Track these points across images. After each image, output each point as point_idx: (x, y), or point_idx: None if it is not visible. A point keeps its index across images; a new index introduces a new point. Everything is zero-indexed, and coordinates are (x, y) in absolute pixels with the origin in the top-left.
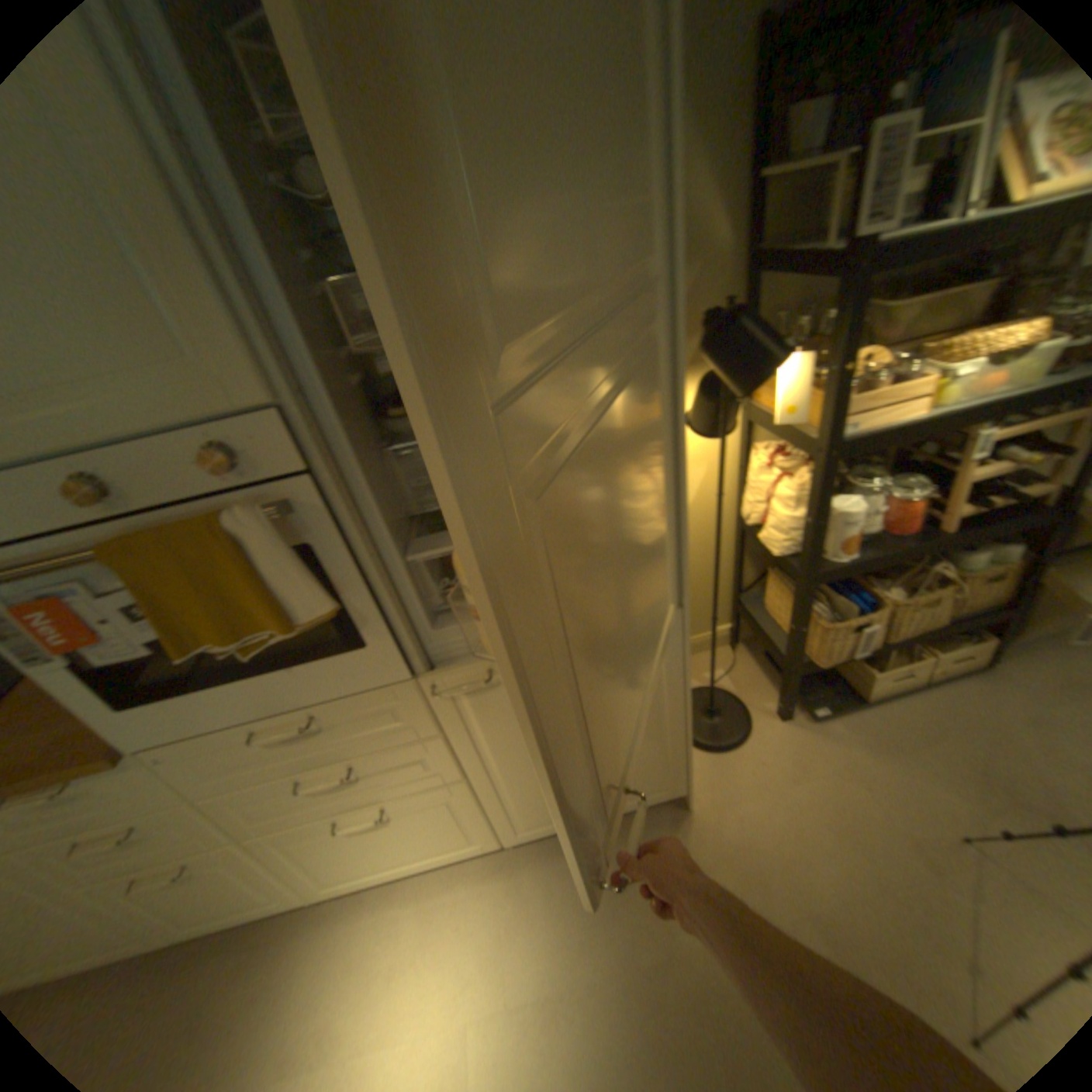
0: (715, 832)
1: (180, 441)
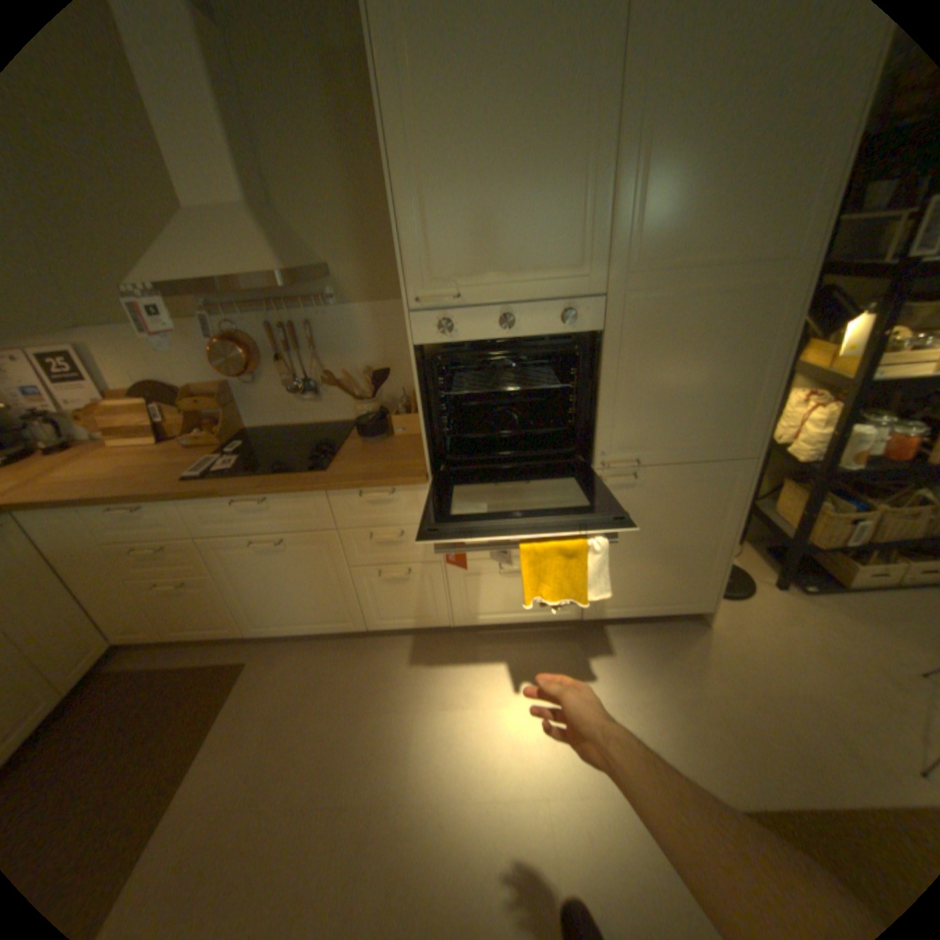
0: (731, 642)
1: (559, 305)
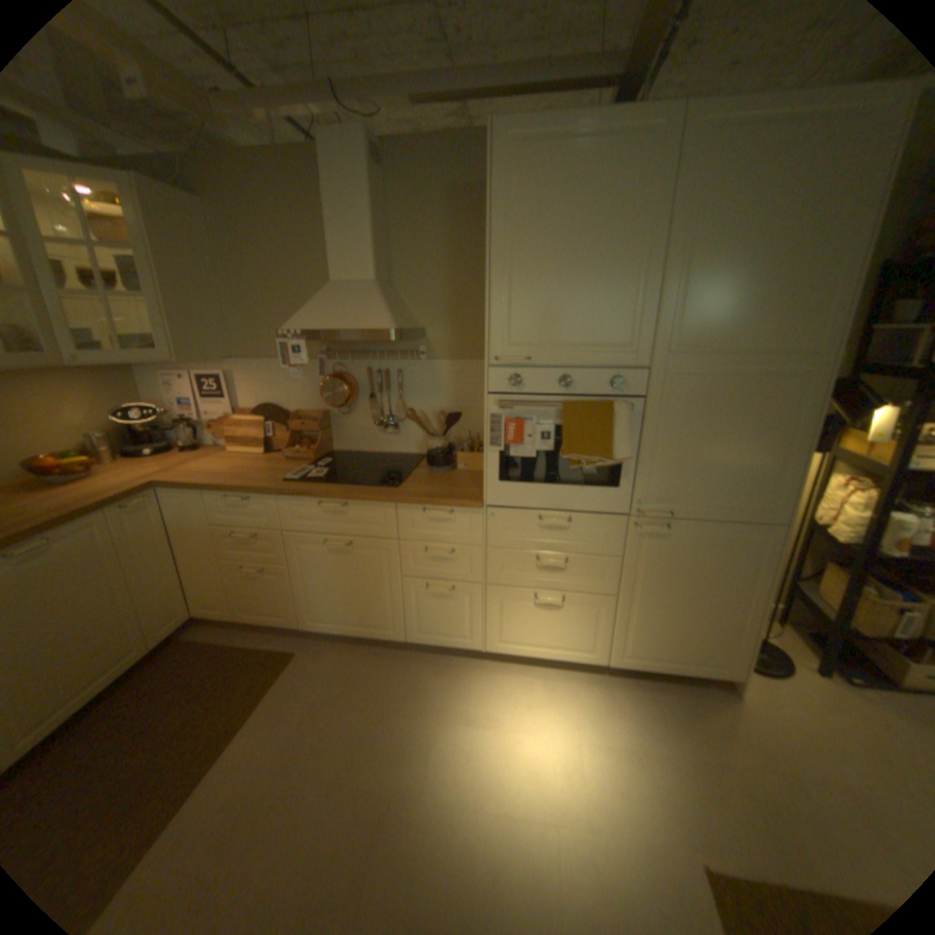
0: (764, 718)
1: (610, 373)
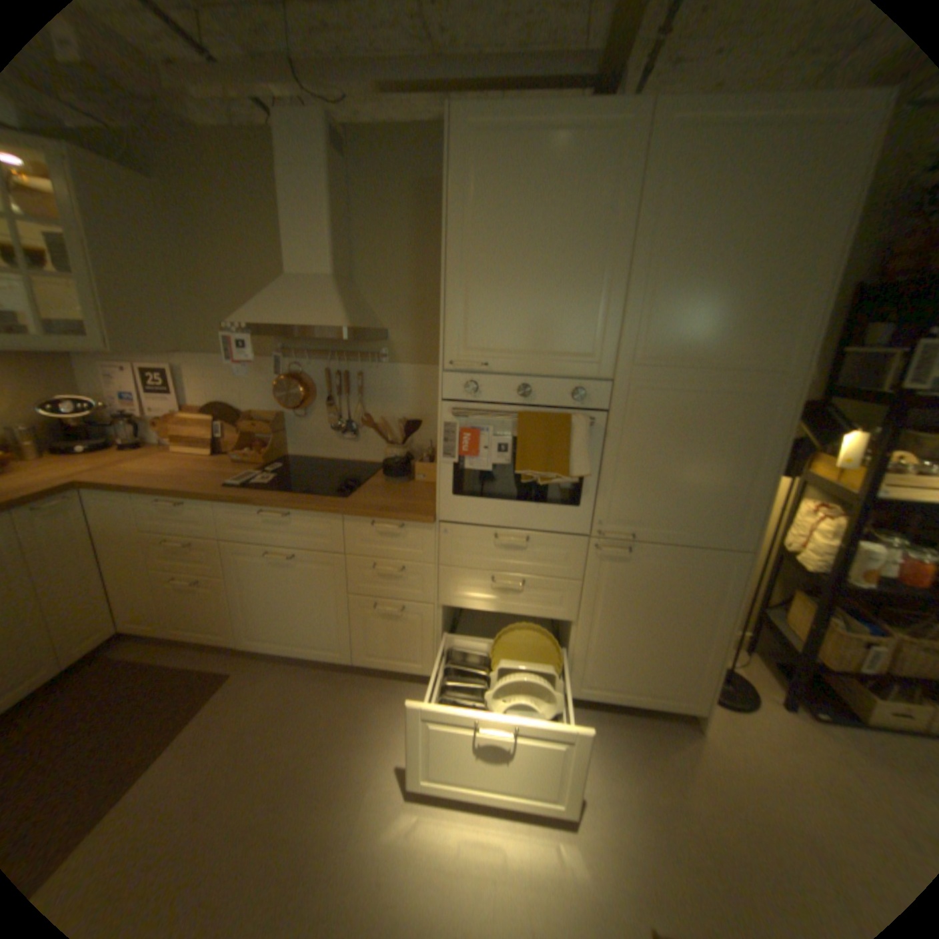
0: (726, 756)
1: (572, 384)
